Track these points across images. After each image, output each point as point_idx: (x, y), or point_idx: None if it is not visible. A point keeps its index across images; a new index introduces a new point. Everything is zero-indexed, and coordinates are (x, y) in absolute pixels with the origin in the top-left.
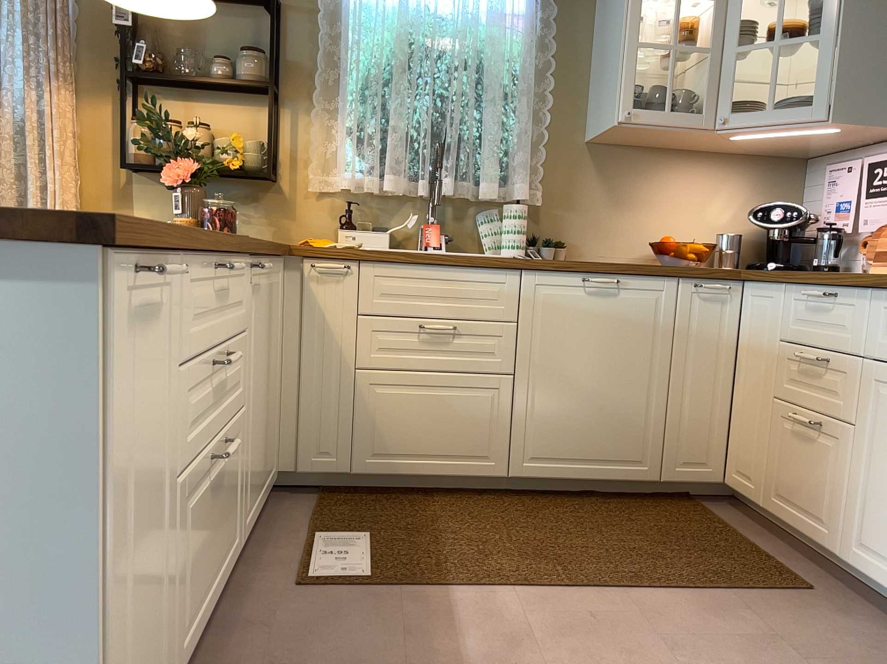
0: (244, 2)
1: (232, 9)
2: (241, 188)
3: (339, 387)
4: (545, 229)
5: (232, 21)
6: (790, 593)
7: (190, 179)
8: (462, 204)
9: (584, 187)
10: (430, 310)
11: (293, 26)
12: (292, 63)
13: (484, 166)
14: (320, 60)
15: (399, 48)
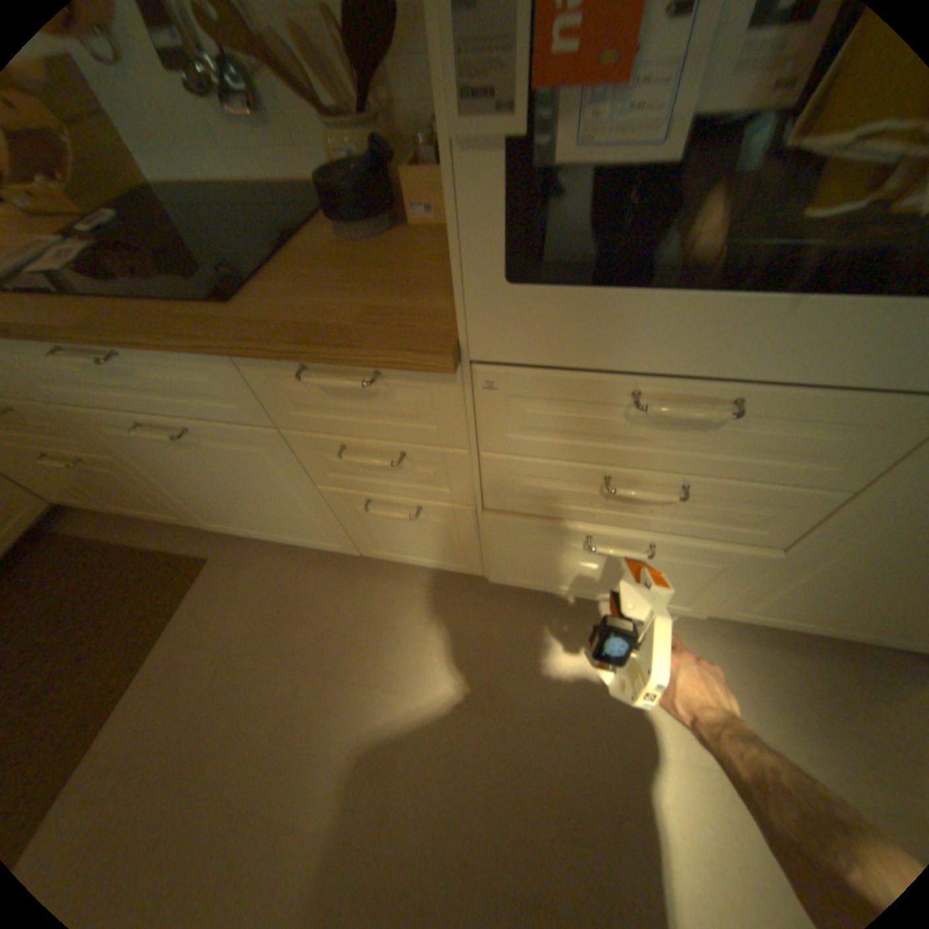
0: None
1: None
2: None
3: None
4: None
5: None
6: (195, 582)
7: None
8: None
9: None
10: None
11: None
12: None
13: None
14: None
15: None
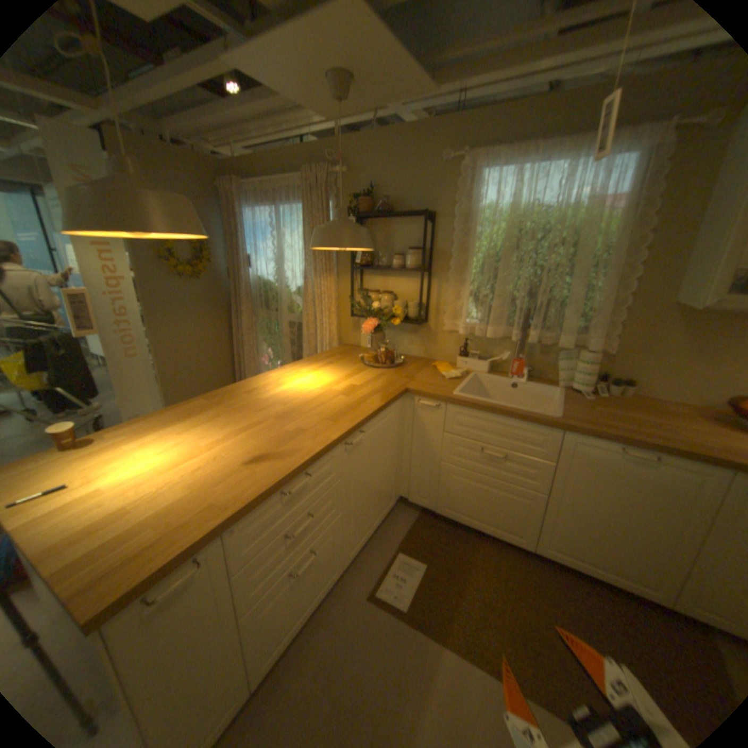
0: (412, 214)
1: (406, 219)
2: (407, 325)
3: (431, 467)
4: (618, 368)
5: (406, 227)
6: None
7: (373, 329)
8: (547, 344)
9: (666, 339)
10: (490, 440)
11: (440, 226)
12: (439, 249)
13: (565, 323)
14: (454, 249)
15: (507, 238)
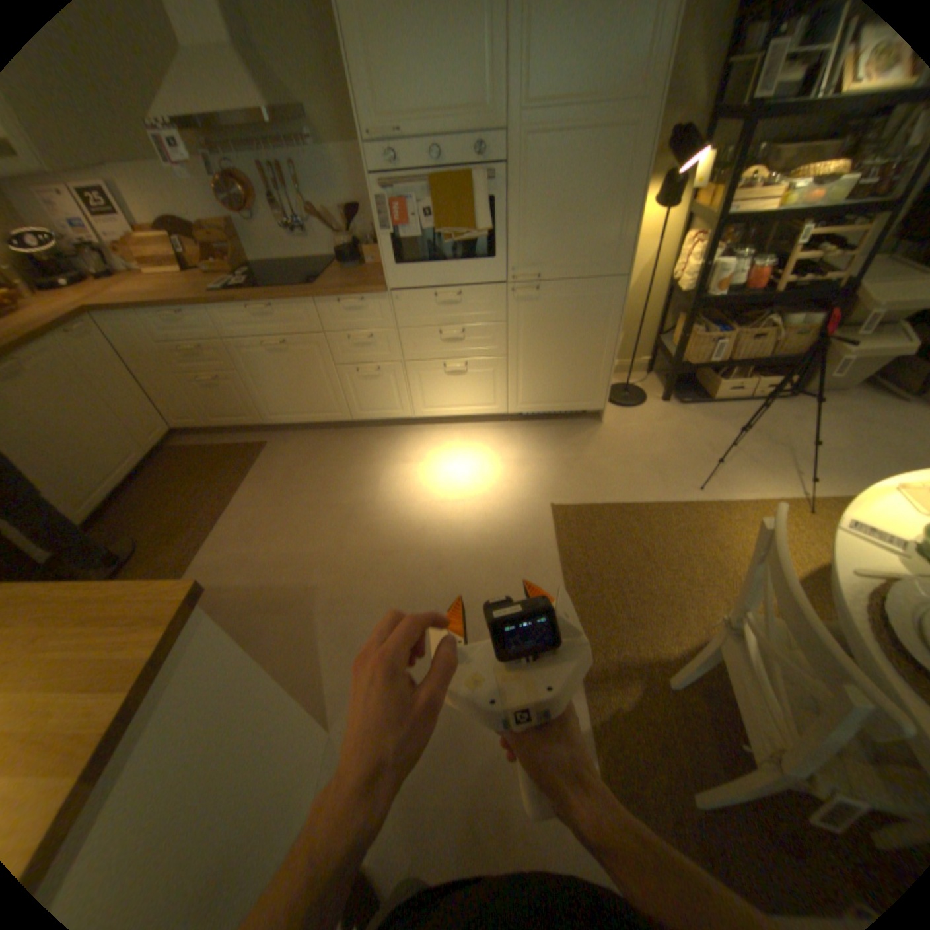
0: None
1: None
2: None
3: None
4: None
5: None
6: (263, 451)
7: None
8: None
9: None
10: None
11: None
12: None
13: None
14: None
15: None
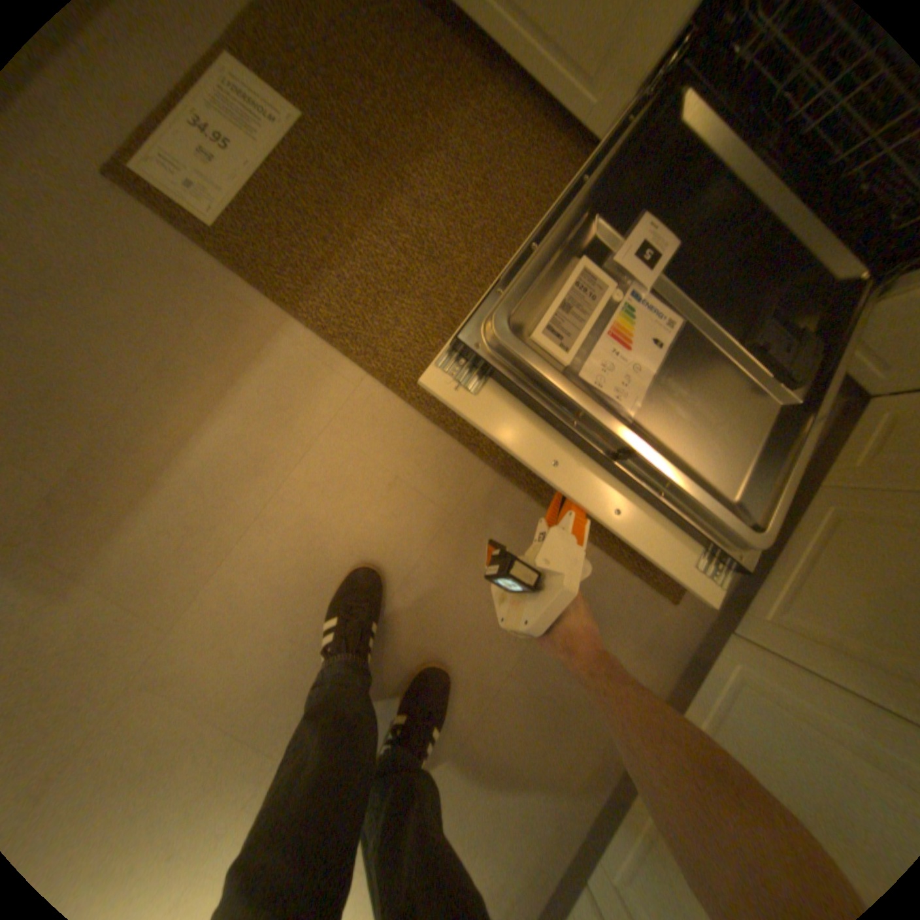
0: None
1: None
2: None
3: None
4: None
5: None
6: (649, 591)
7: None
8: None
9: None
10: None
11: None
12: None
13: None
14: None
15: None
